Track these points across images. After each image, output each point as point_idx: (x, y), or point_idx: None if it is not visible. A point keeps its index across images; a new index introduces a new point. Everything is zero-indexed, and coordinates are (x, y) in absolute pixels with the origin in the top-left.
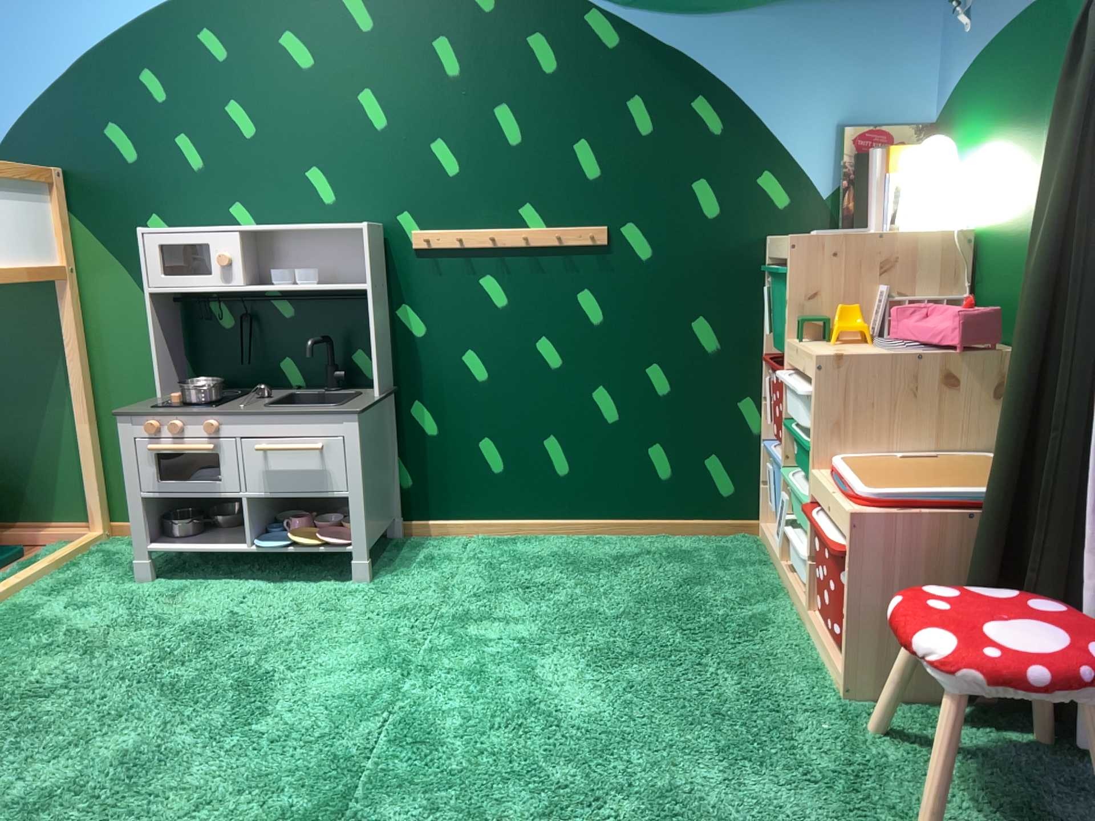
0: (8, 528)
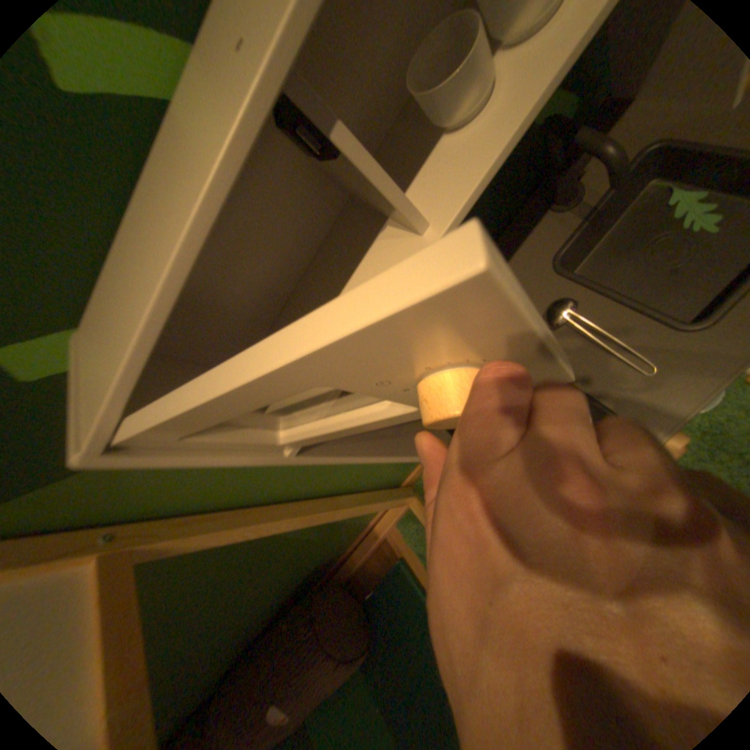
0: (351, 550)
